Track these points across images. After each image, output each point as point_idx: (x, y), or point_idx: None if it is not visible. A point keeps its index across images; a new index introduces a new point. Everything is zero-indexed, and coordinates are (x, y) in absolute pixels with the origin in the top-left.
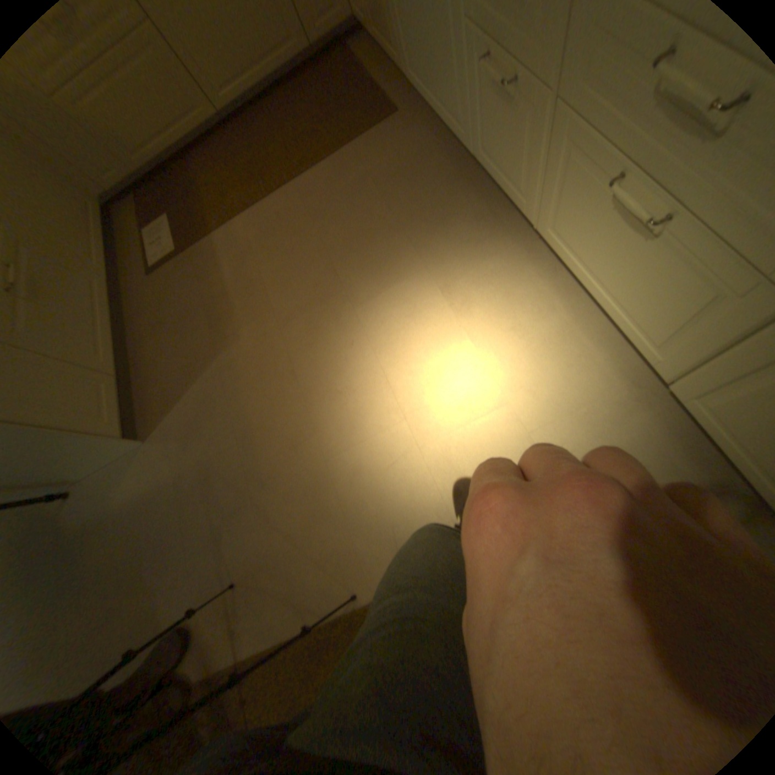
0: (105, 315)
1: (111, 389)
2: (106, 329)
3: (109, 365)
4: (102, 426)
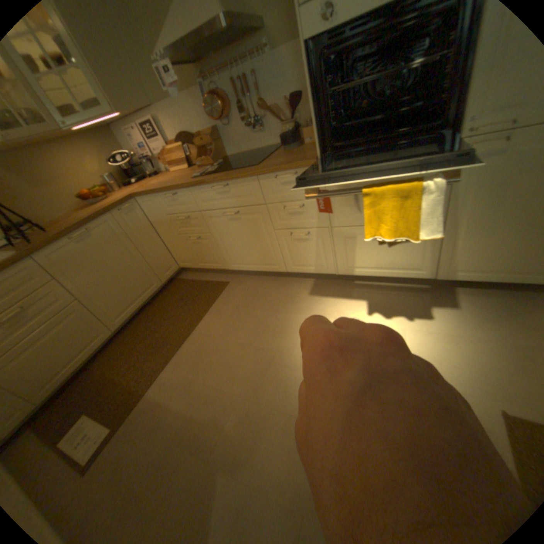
0: None
1: None
2: None
3: None
4: None
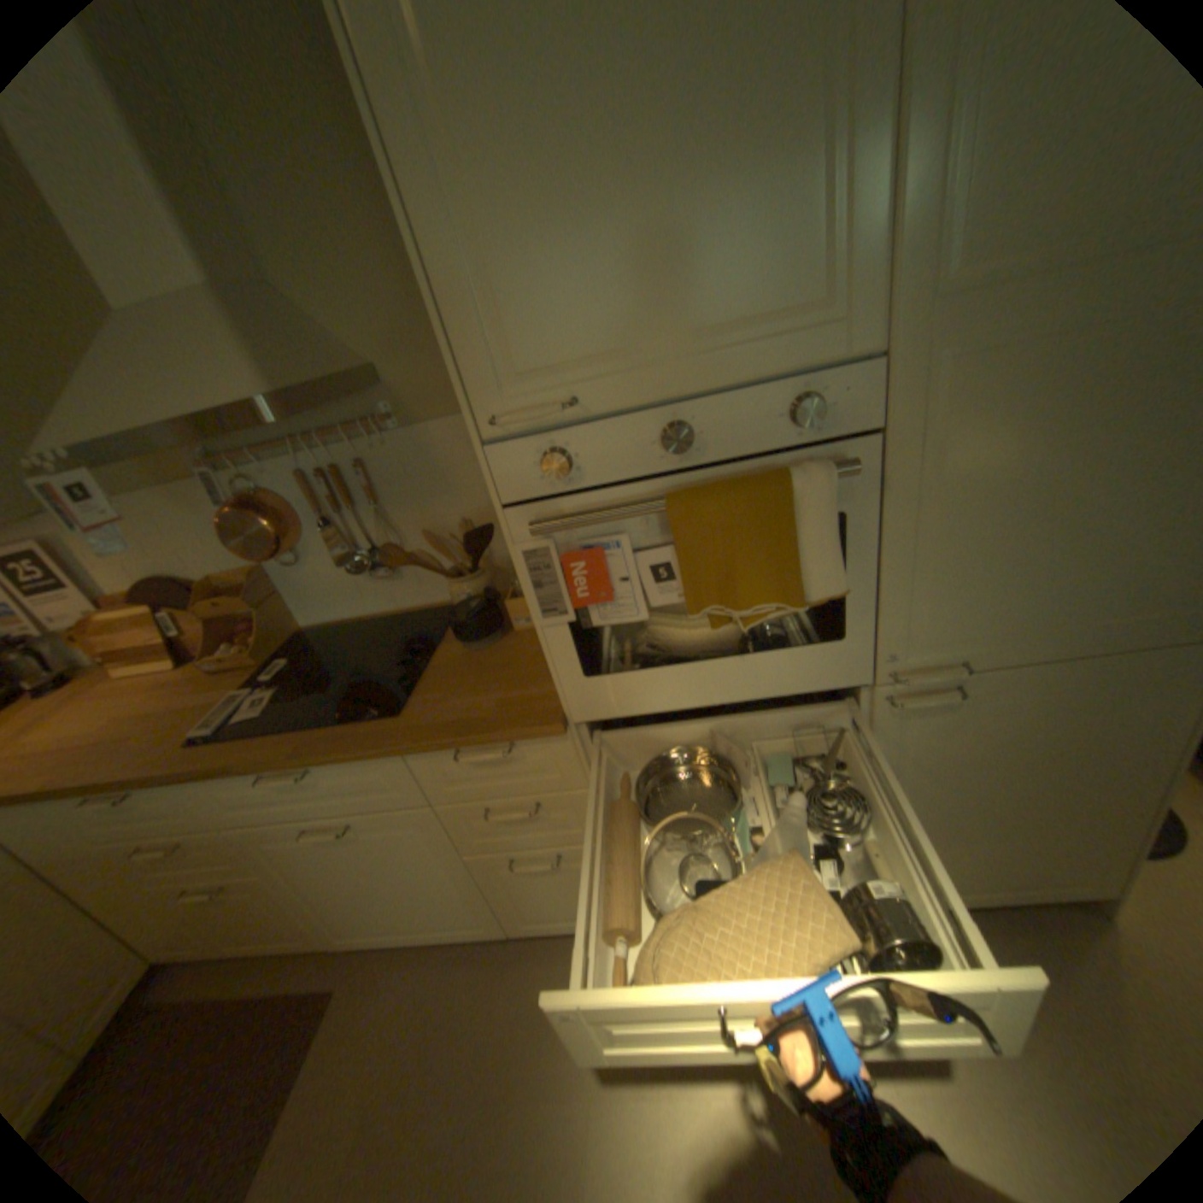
0: None
1: None
2: None
3: None
4: None
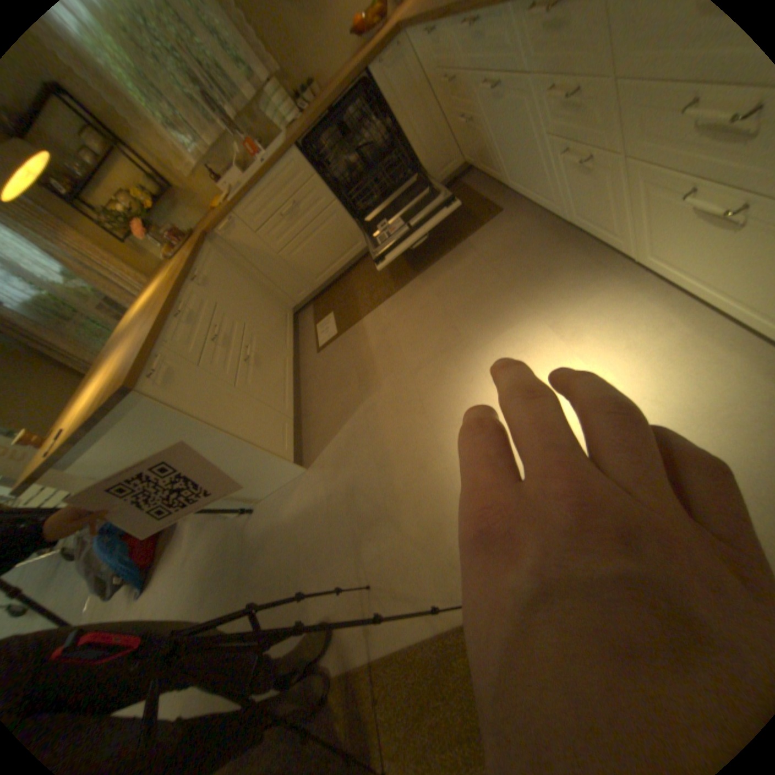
0: (291, 378)
1: (290, 426)
2: (291, 387)
3: (291, 410)
4: (283, 450)
